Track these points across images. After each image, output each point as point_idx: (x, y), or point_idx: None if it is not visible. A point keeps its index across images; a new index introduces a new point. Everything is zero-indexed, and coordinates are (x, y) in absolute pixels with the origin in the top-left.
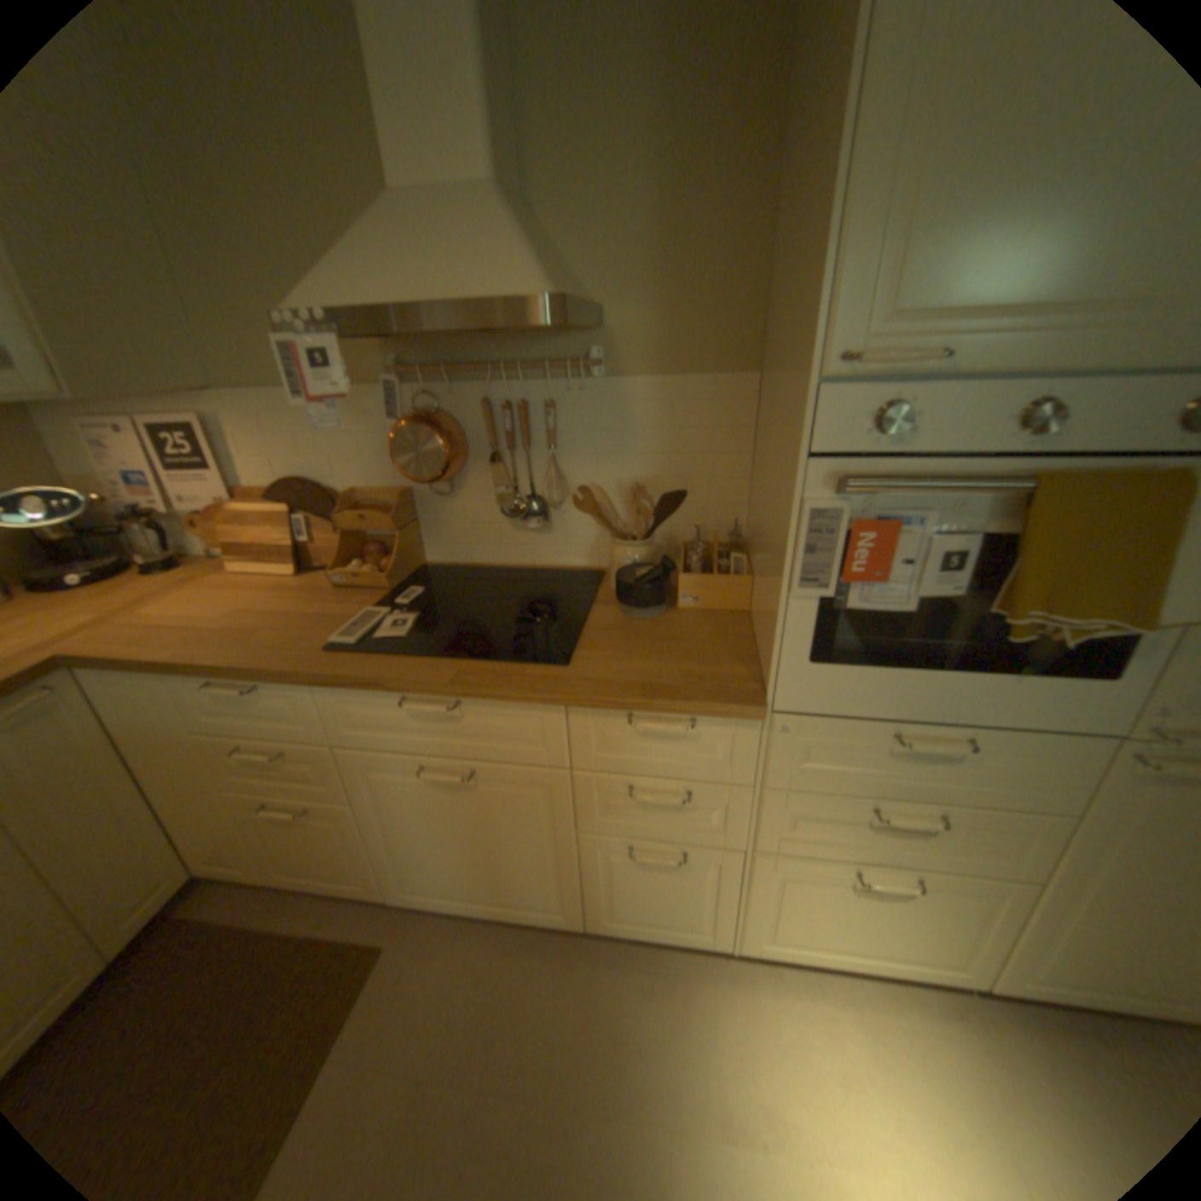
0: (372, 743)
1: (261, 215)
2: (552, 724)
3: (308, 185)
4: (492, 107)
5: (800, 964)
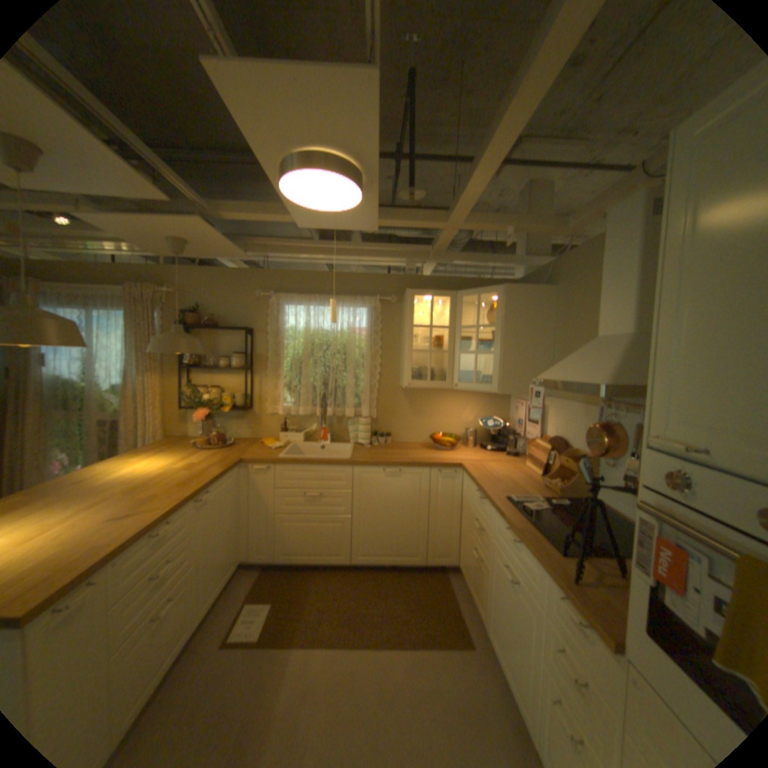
0: (500, 544)
1: (582, 341)
2: (543, 581)
3: (598, 331)
4: (646, 307)
5: None
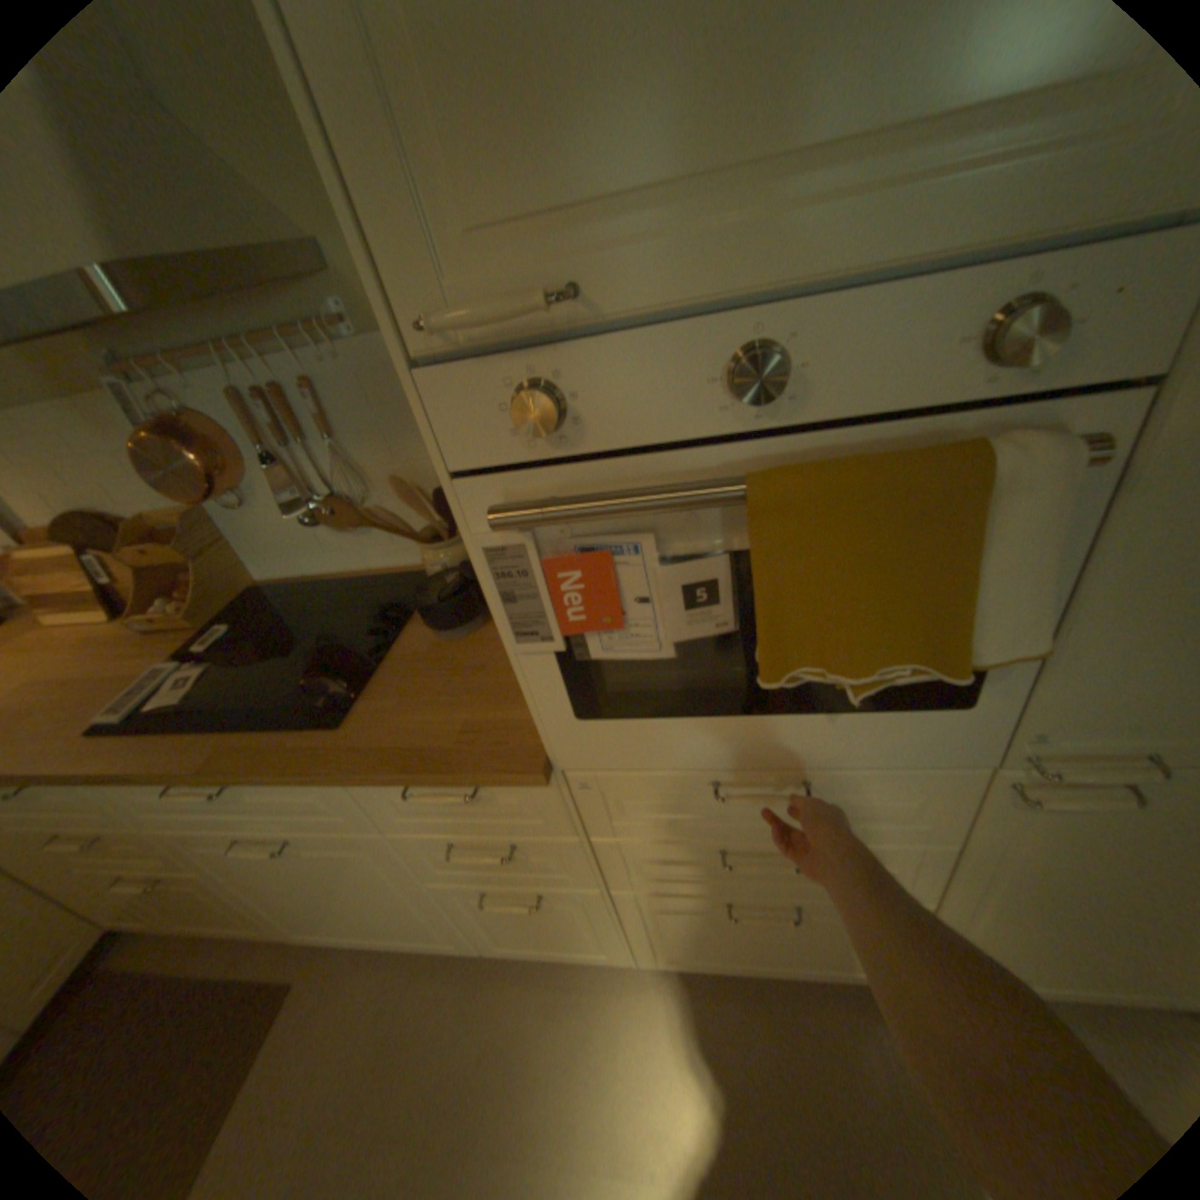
0: (172, 824)
1: None
2: (334, 797)
3: None
4: None
5: (700, 972)
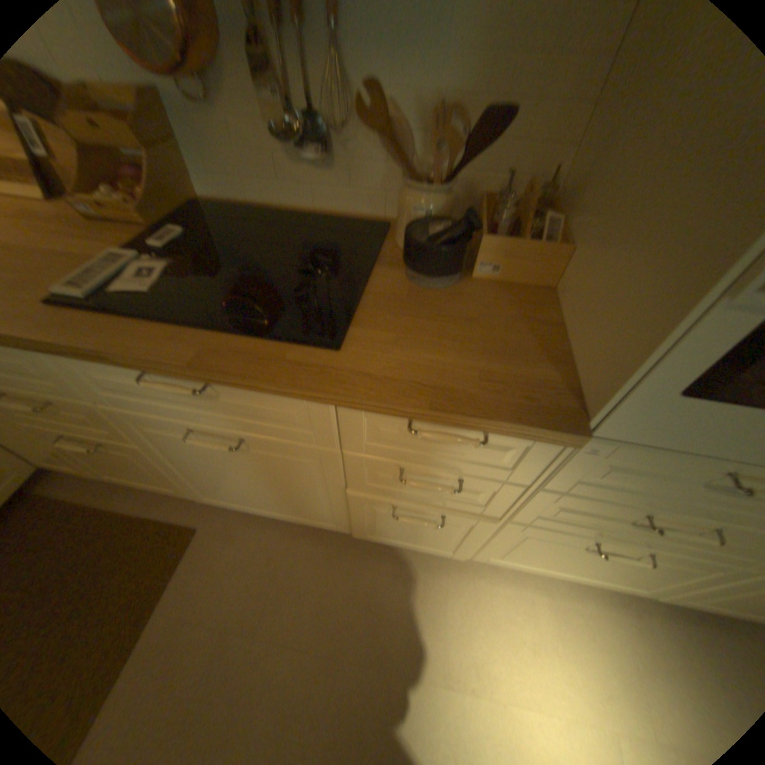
0: (131, 403)
1: None
2: (320, 413)
3: None
4: None
5: (516, 568)
